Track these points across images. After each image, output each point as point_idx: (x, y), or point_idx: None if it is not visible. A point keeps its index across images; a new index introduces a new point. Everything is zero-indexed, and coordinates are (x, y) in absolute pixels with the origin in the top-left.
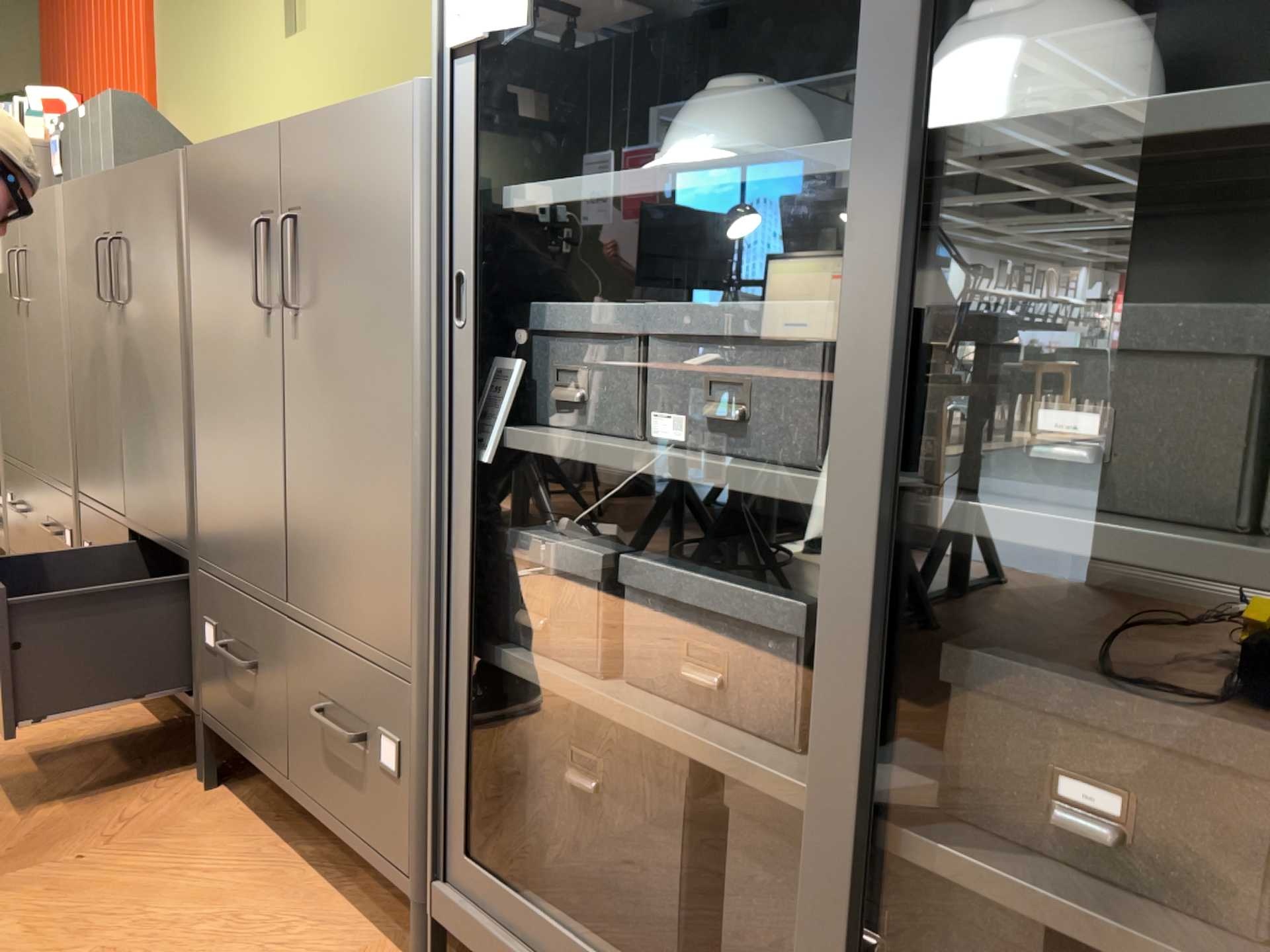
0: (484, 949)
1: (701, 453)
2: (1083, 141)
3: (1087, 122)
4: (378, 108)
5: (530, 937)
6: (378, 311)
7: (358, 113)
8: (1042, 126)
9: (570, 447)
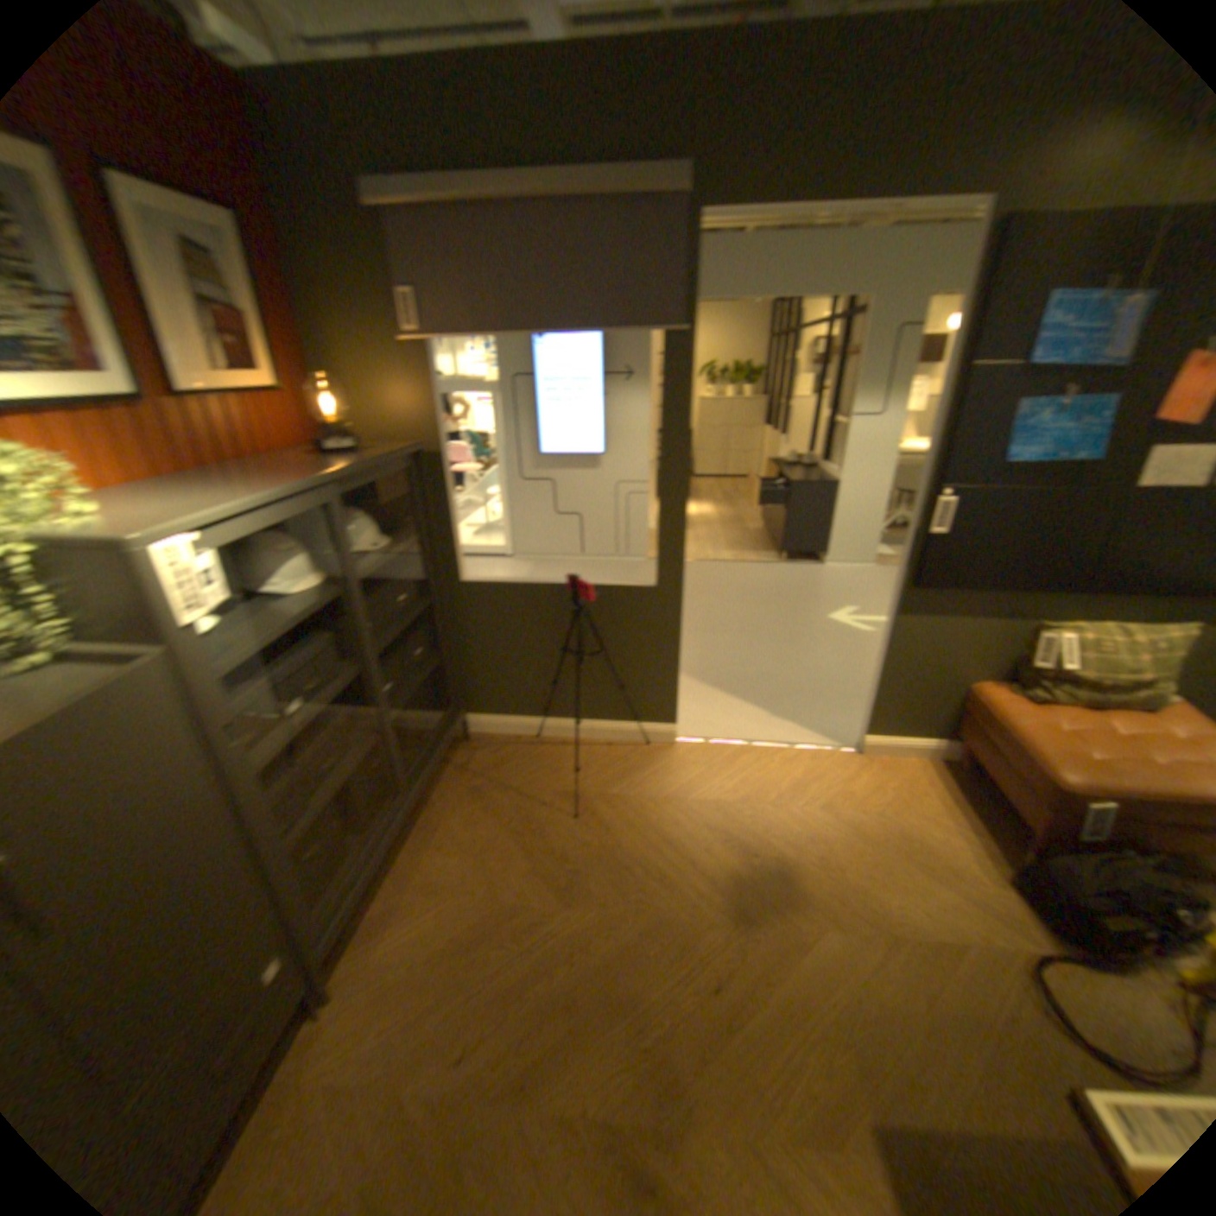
0: (343, 925)
1: (312, 705)
2: (367, 578)
3: (367, 575)
4: (128, 689)
5: (348, 893)
6: (178, 797)
7: (99, 706)
8: (363, 578)
9: (284, 745)
